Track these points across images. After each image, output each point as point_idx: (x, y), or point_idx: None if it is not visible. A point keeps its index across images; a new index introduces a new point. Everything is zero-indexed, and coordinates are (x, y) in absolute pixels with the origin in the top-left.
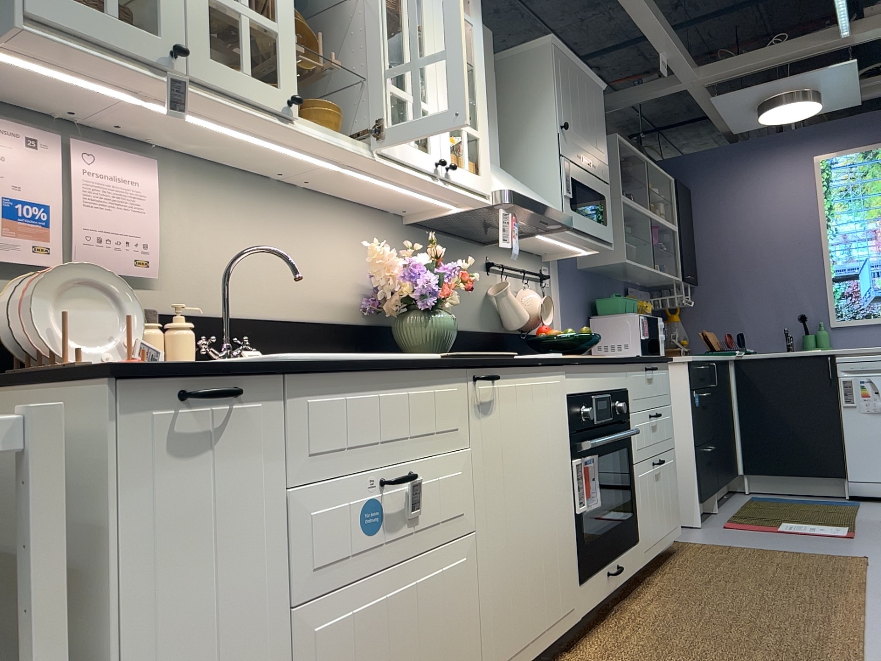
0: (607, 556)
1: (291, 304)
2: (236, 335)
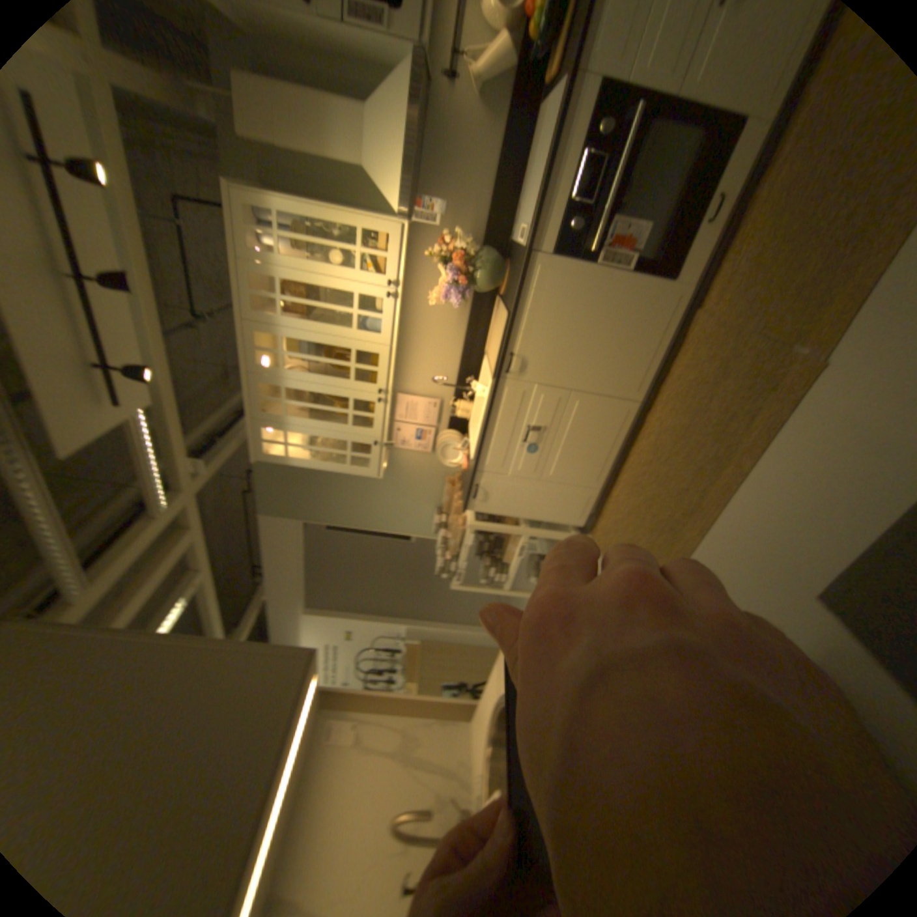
0: (699, 217)
1: (457, 335)
2: (466, 370)
